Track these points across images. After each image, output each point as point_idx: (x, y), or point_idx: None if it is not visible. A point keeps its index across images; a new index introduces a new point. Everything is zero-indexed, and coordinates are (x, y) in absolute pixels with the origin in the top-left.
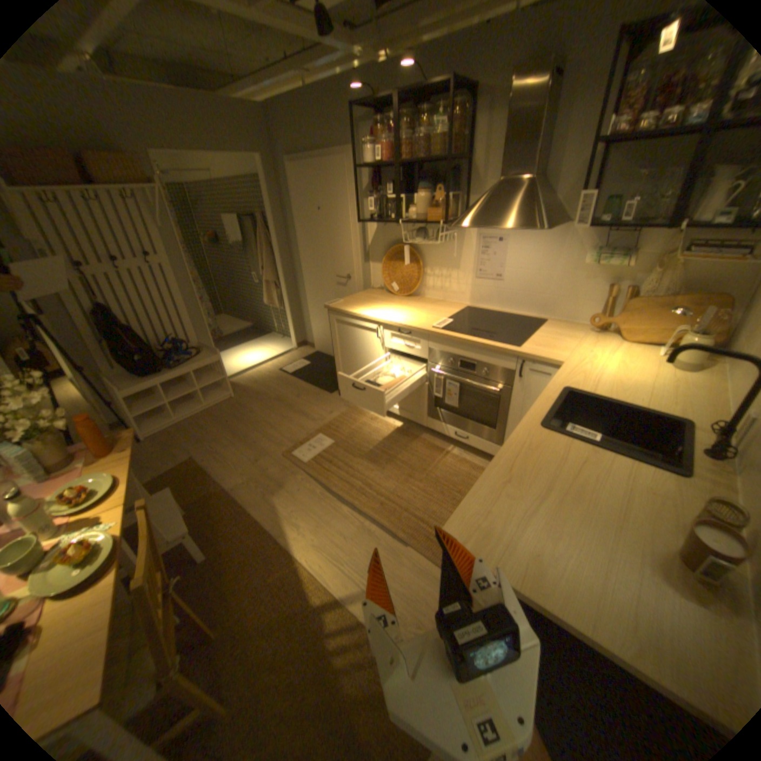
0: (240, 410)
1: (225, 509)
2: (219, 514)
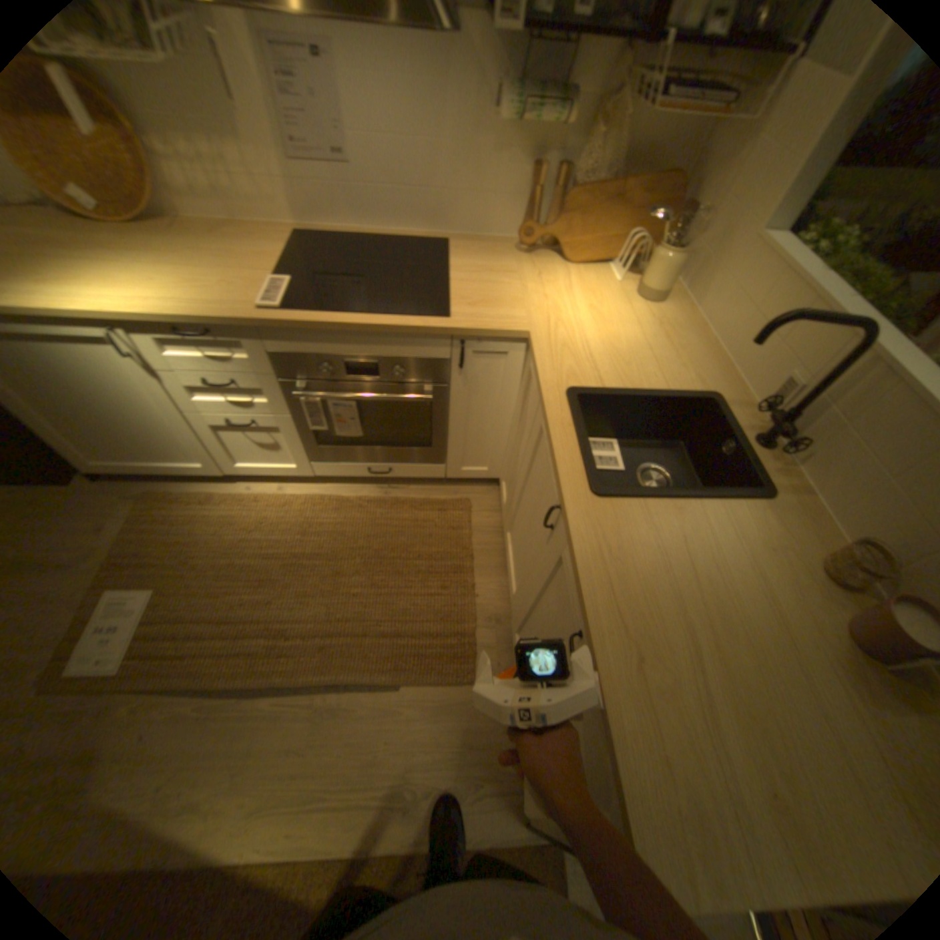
0: None
1: None
2: None
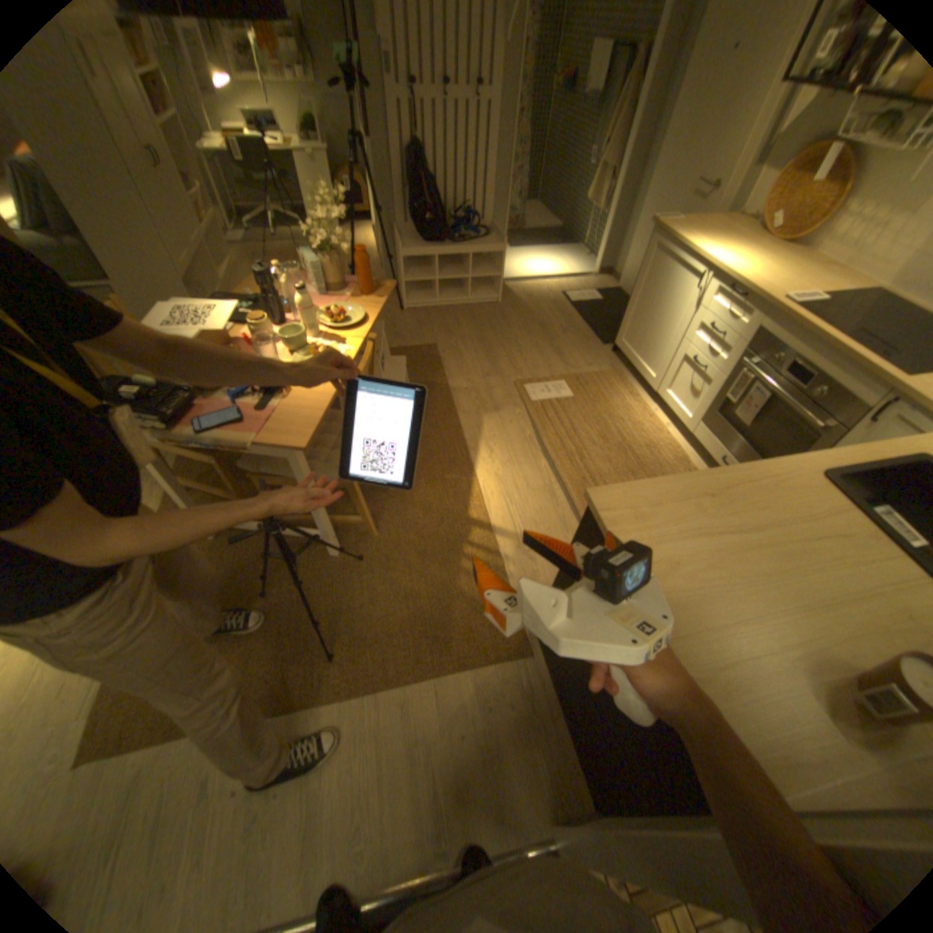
0: (498, 320)
1: (441, 403)
2: (434, 404)
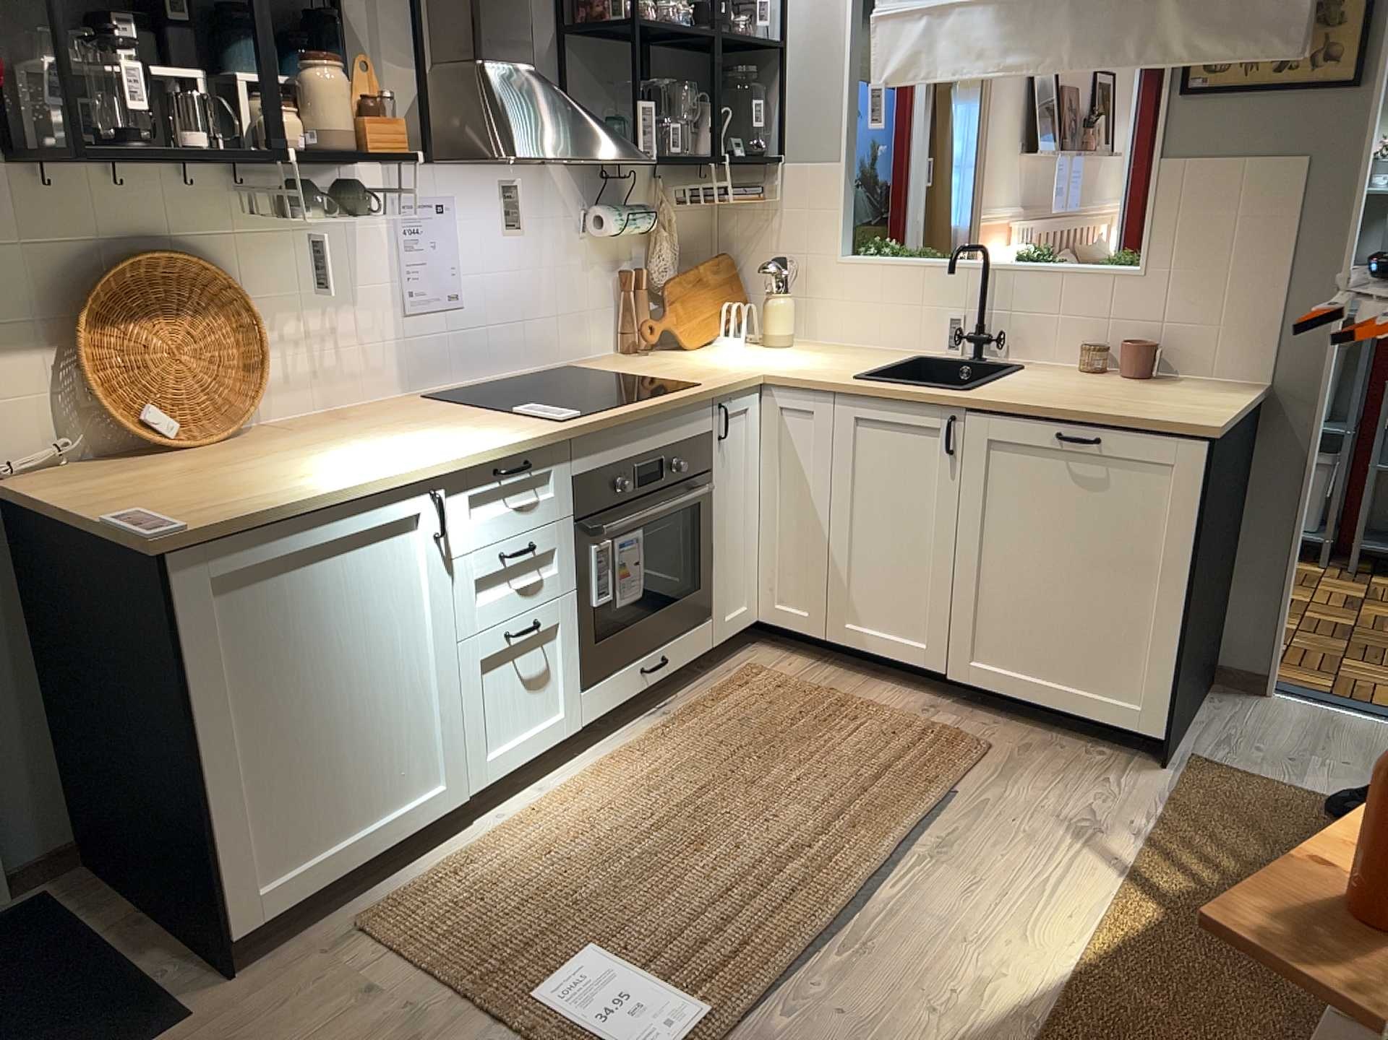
0: None
1: None
2: None
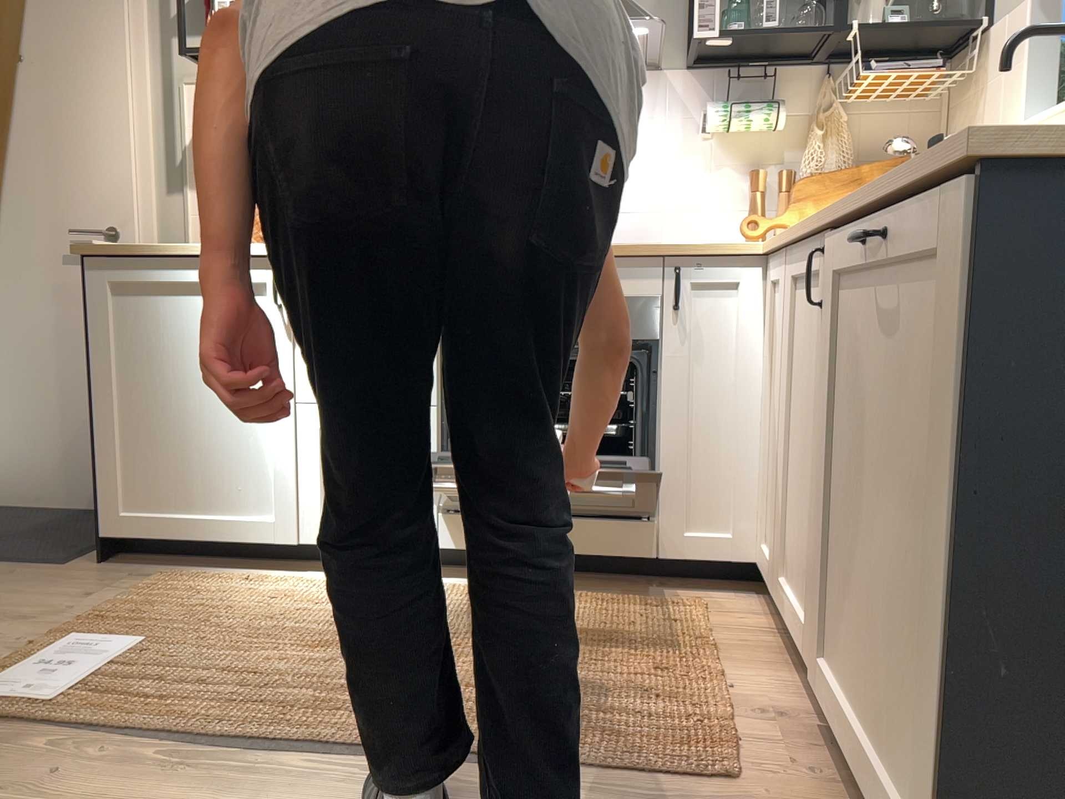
0: None
1: None
2: None
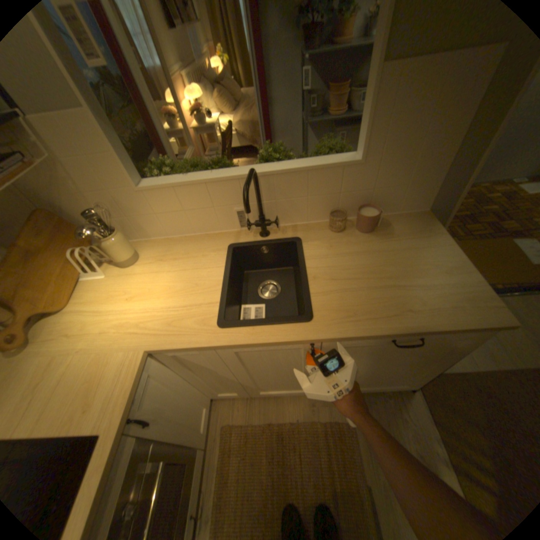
0: None
1: None
2: None
